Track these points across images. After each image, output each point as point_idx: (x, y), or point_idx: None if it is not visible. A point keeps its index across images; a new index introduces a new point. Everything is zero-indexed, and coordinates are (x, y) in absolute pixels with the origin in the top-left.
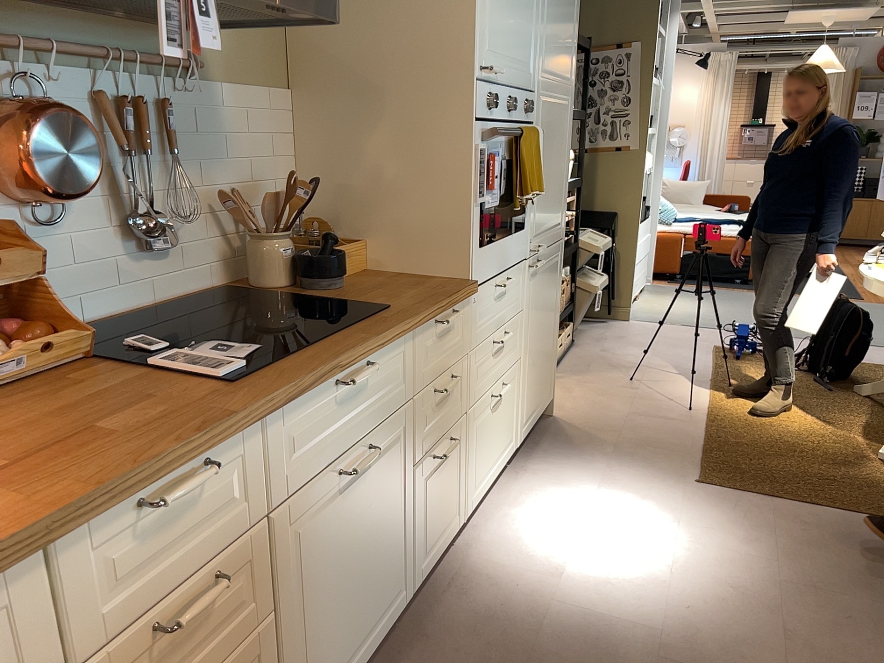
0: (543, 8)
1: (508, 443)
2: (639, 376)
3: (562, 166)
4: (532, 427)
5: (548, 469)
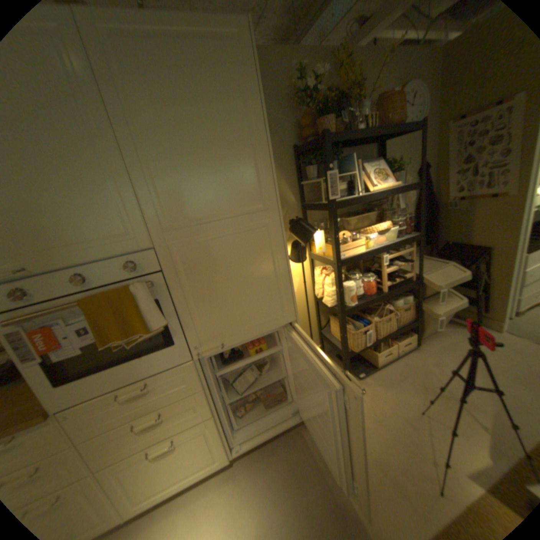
0: (135, 176)
1: (204, 467)
2: (437, 413)
3: (262, 276)
4: (263, 446)
5: (246, 492)
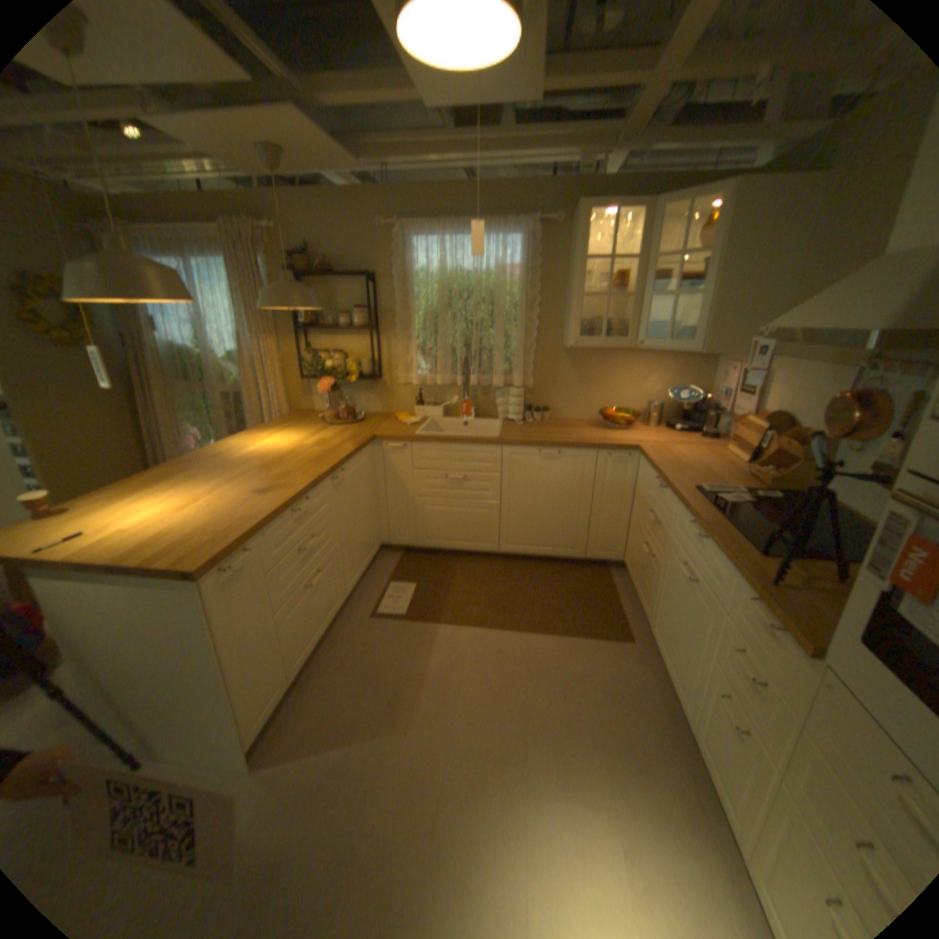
0: None
1: None
2: None
3: None
4: None
5: None
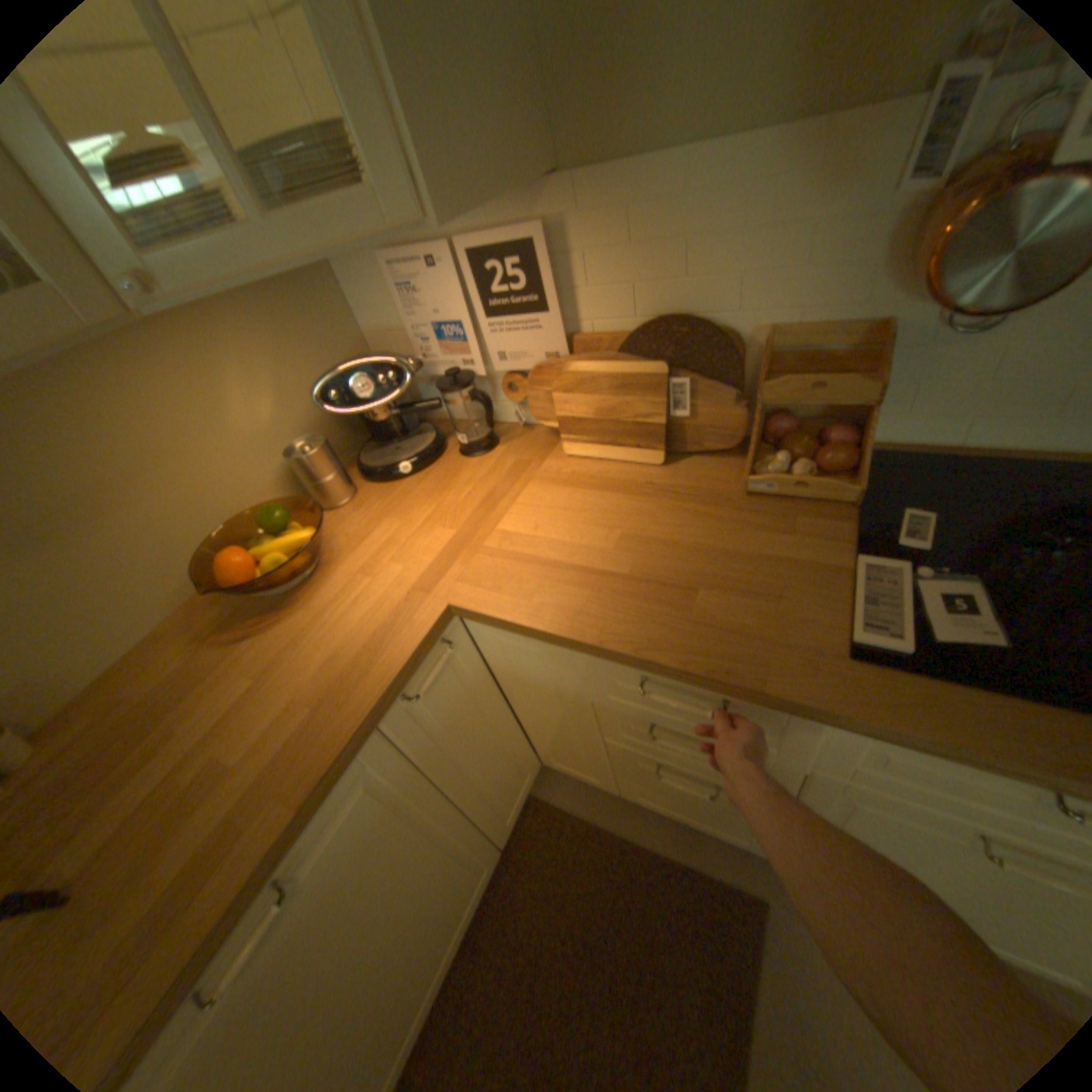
0: None
1: None
2: None
3: None
4: None
5: None
